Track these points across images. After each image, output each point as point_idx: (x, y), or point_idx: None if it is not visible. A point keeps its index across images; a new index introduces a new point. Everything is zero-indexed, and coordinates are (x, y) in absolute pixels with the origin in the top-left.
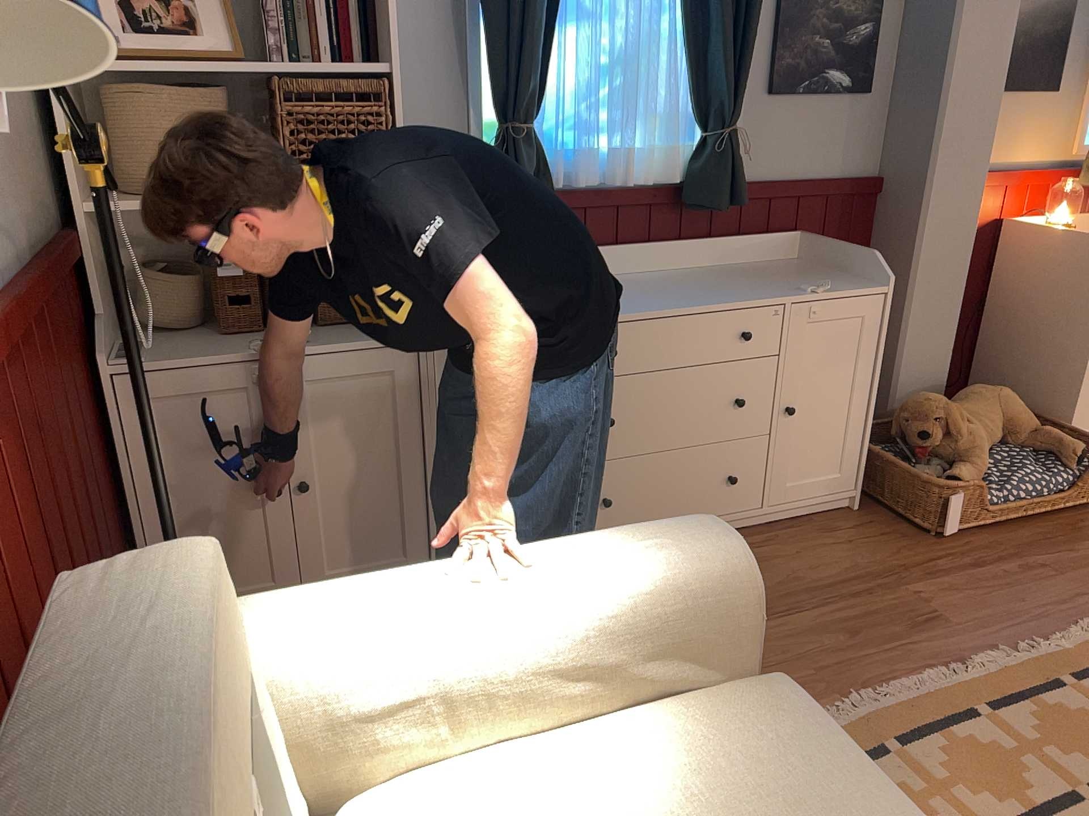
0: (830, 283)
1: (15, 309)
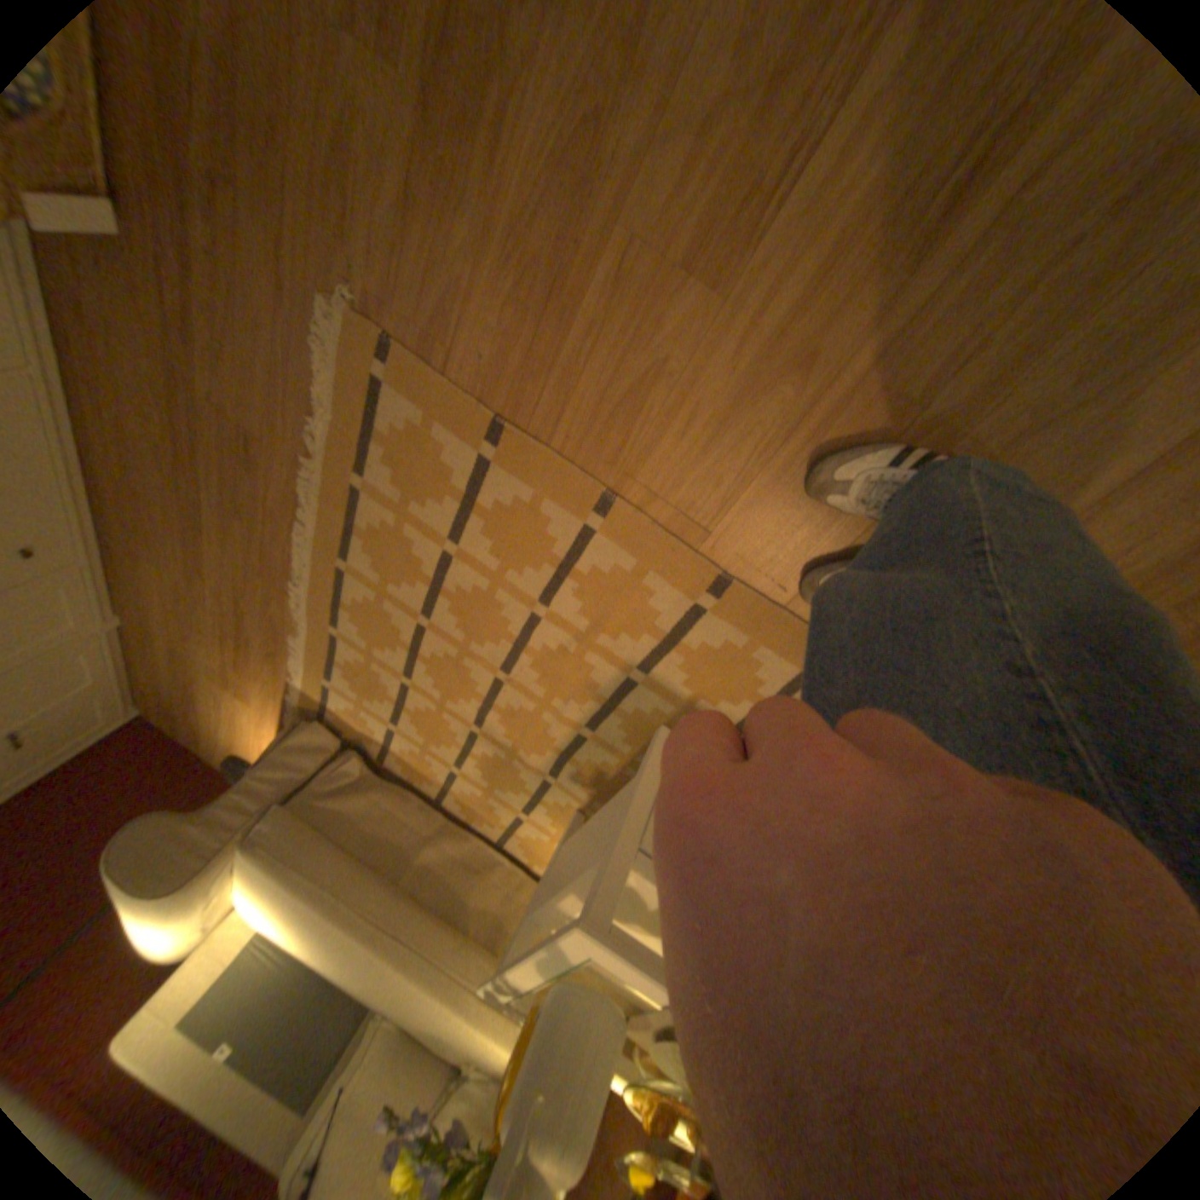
0: None
1: None
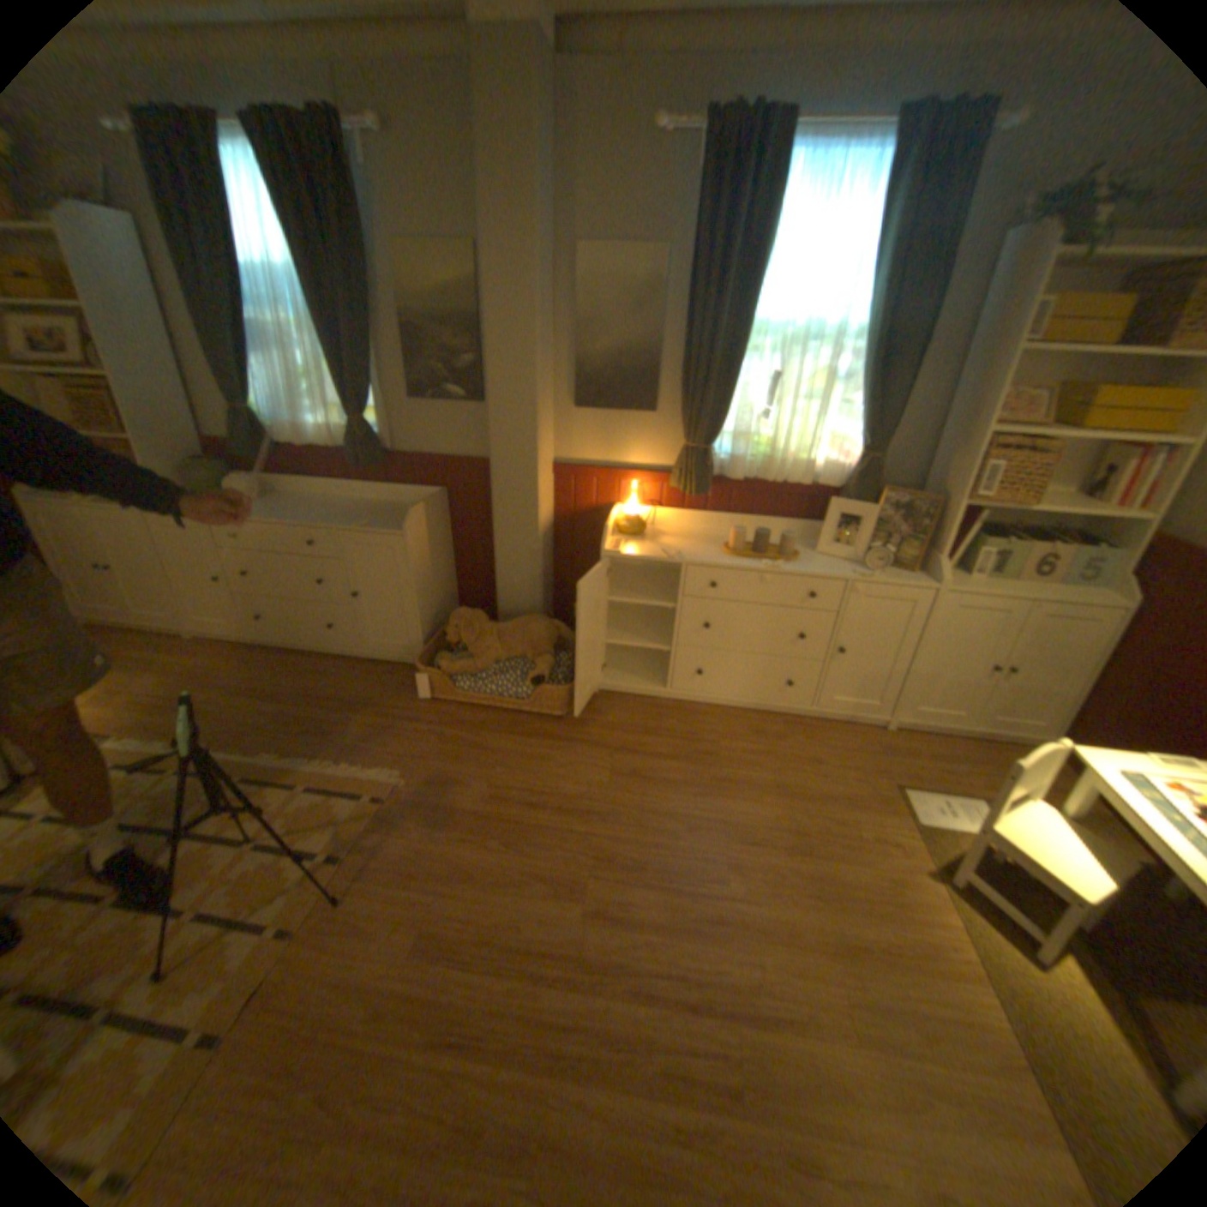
0: (385, 524)
1: None
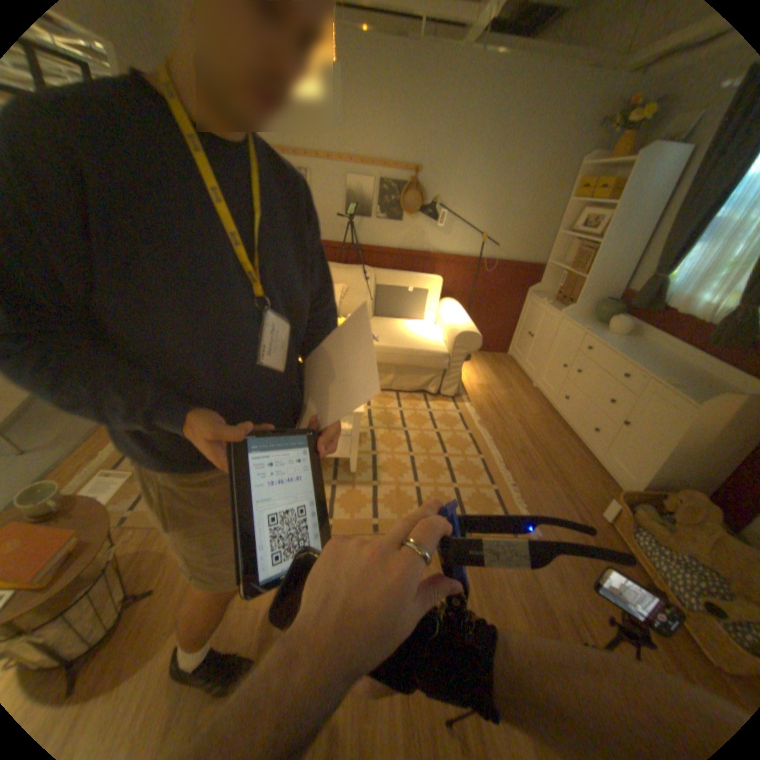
0: (695, 394)
1: (488, 261)
